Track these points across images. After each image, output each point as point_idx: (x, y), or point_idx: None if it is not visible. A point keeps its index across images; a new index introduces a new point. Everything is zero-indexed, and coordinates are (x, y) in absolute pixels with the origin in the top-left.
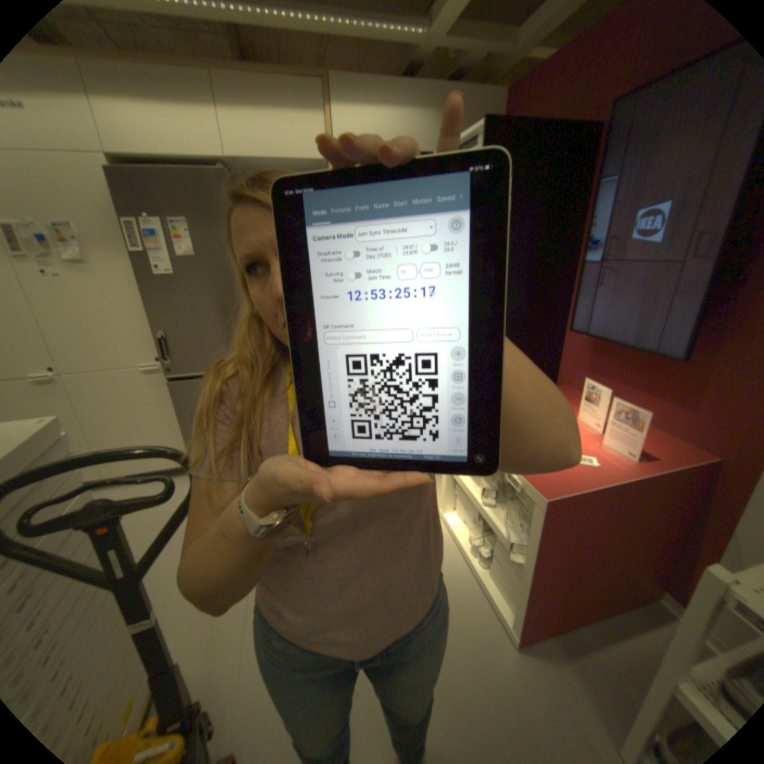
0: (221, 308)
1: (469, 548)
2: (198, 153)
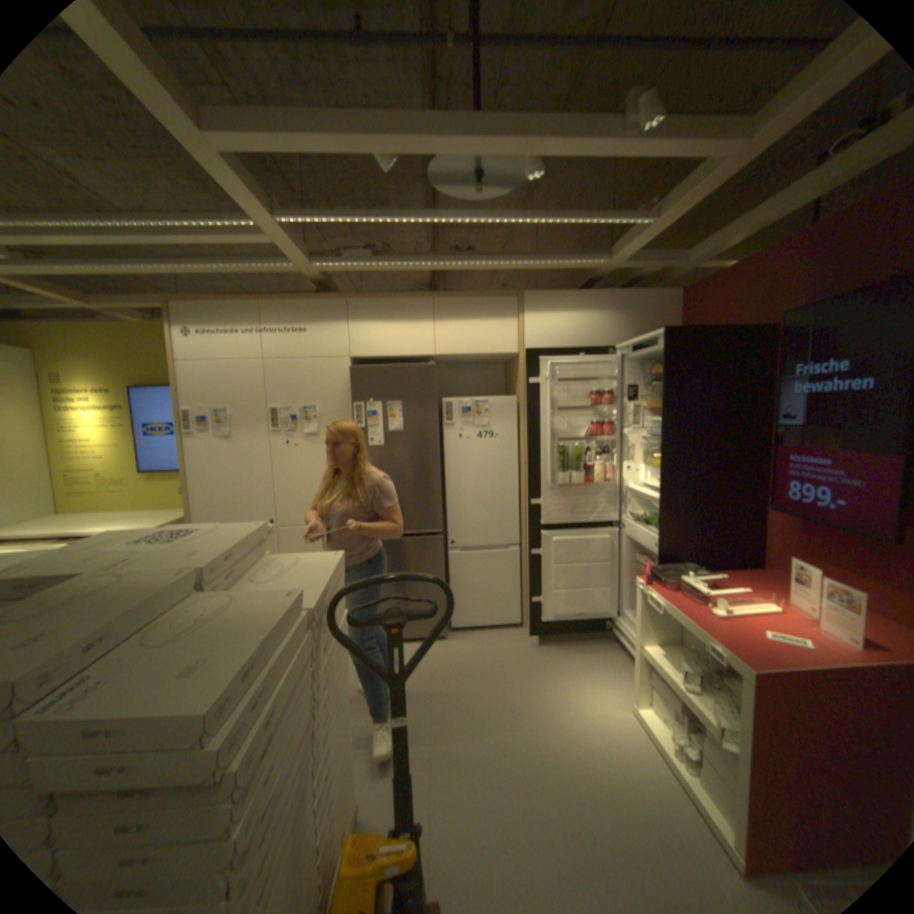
0: (417, 475)
1: (673, 752)
2: (416, 353)
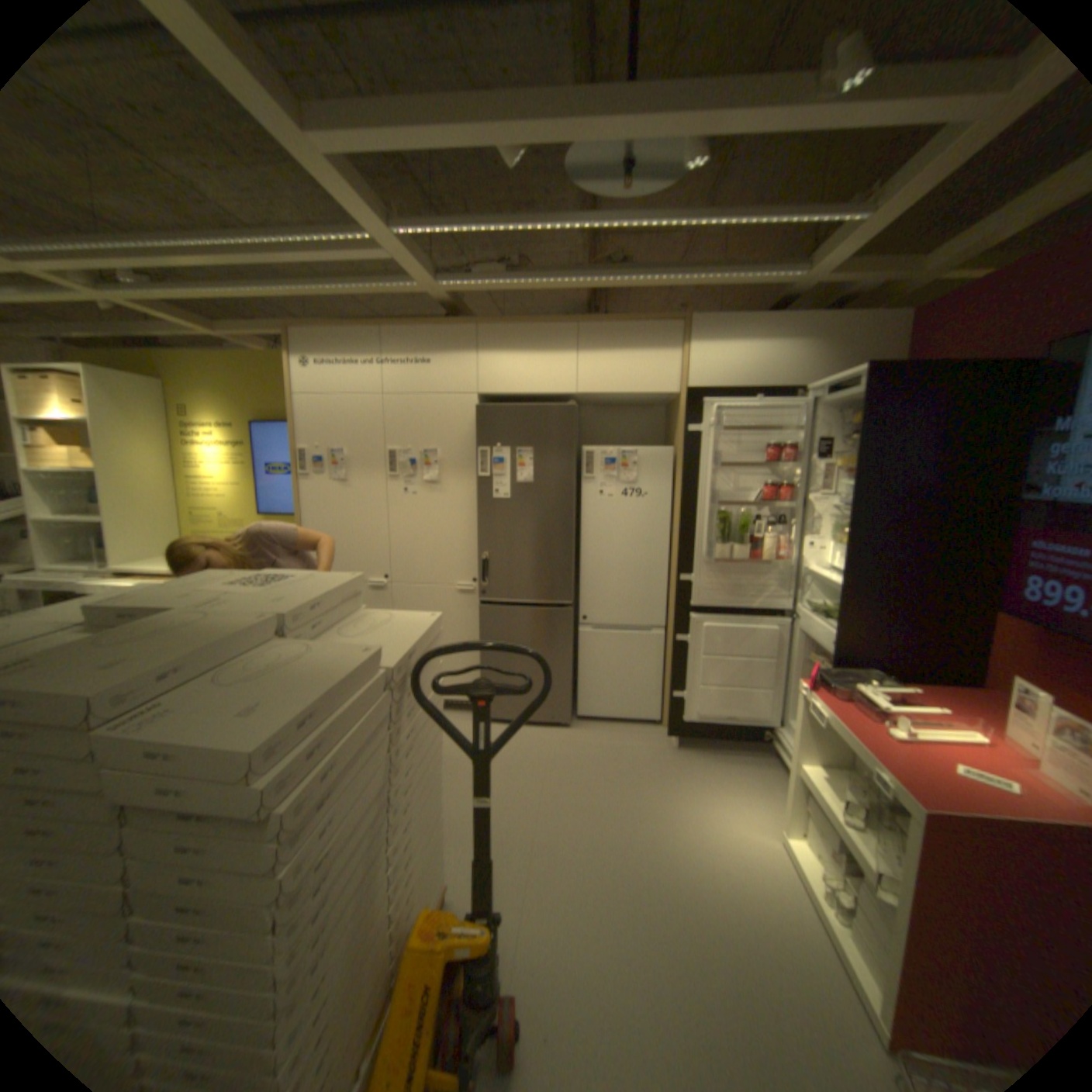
0: (546, 536)
1: (824, 894)
2: (554, 391)
